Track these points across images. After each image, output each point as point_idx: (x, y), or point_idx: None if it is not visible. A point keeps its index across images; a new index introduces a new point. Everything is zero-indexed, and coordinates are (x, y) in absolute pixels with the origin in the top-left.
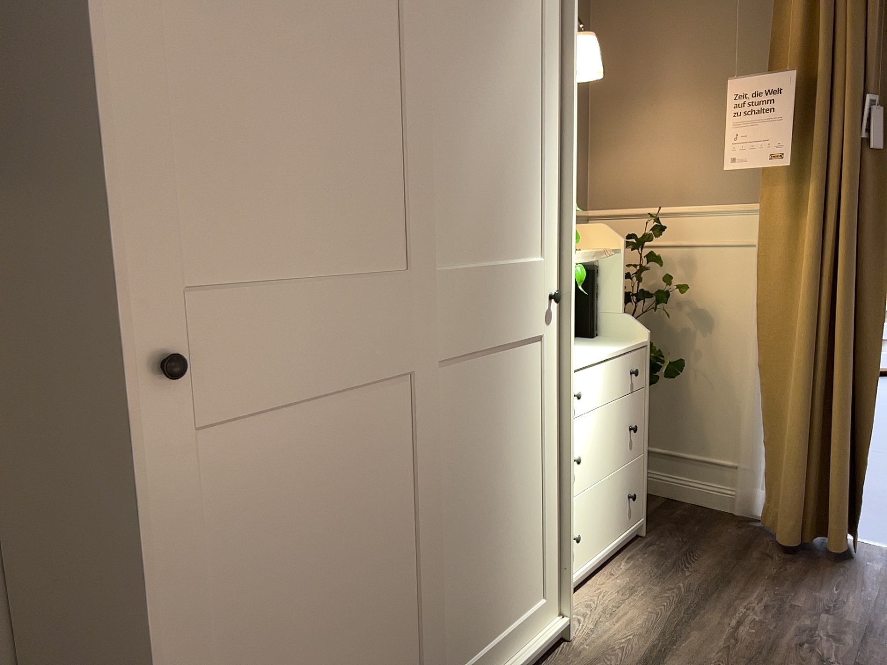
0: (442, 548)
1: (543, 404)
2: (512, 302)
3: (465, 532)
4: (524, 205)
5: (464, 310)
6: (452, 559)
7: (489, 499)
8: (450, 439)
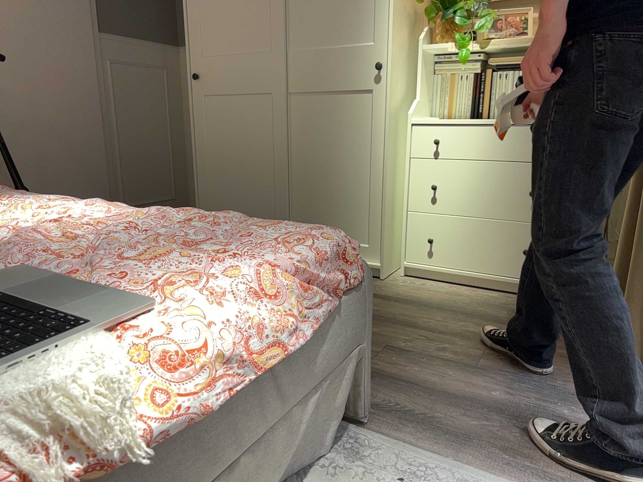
0: (289, 183)
1: (375, 135)
2: (345, 68)
3: (308, 184)
4: (361, 7)
5: (307, 70)
6: (299, 193)
7: (325, 175)
8: (299, 133)
